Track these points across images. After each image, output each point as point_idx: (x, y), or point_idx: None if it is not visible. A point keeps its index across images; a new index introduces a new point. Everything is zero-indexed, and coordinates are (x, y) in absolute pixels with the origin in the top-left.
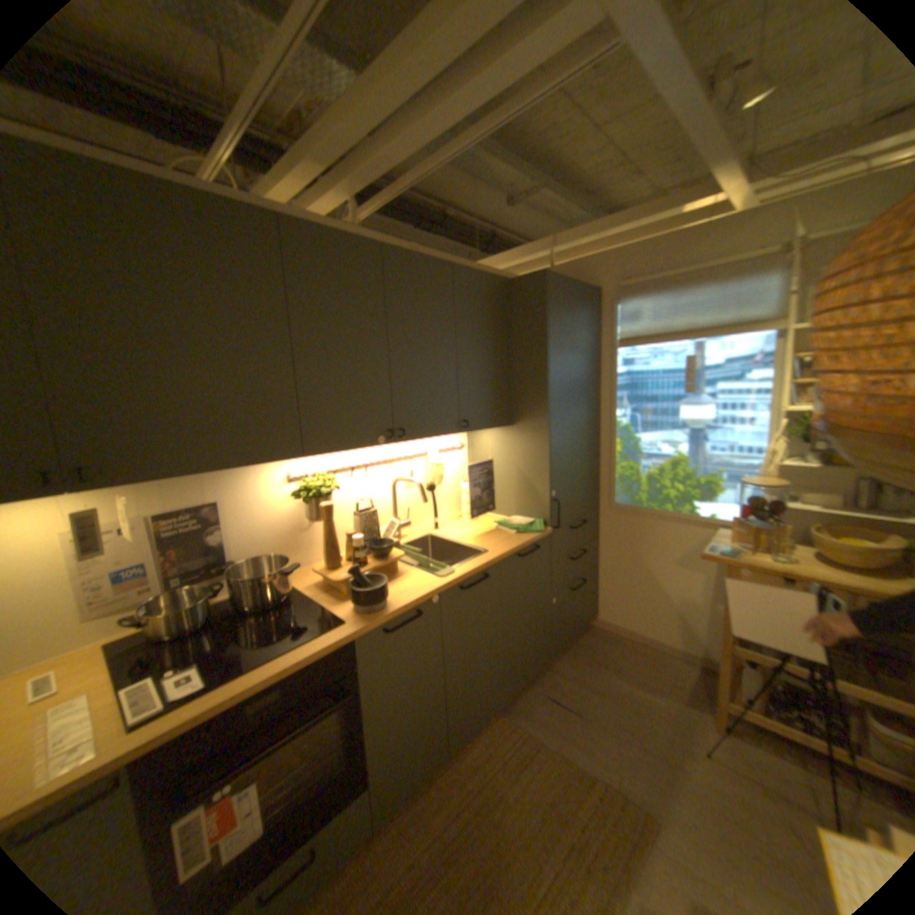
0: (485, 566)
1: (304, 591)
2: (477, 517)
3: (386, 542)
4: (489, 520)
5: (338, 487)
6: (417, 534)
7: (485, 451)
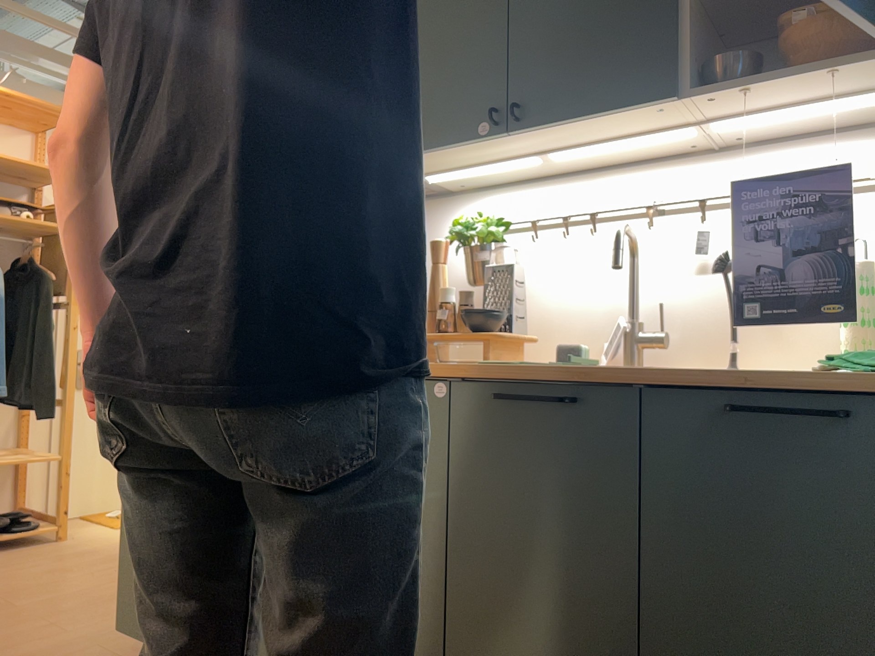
0: (573, 375)
1: None
2: None
3: (497, 313)
4: None
5: (496, 232)
6: None
7: None
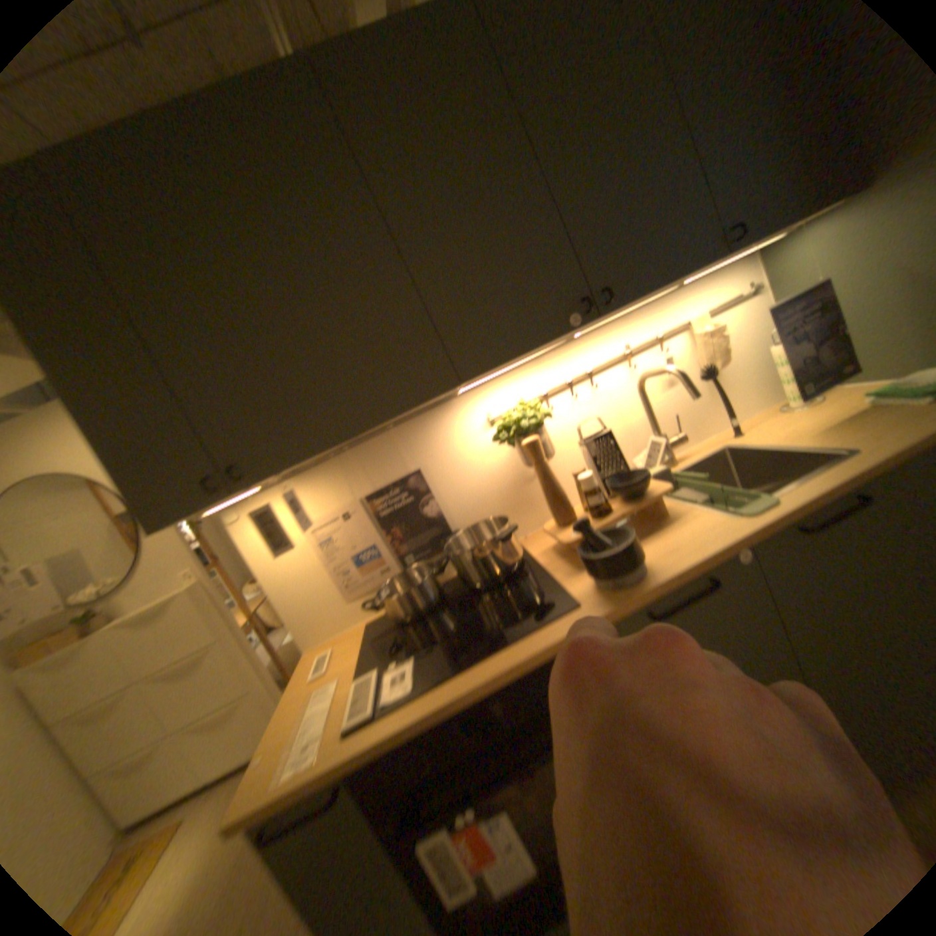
0: (858, 479)
1: (540, 554)
2: (824, 394)
3: (639, 472)
4: (855, 393)
5: (549, 411)
6: (705, 449)
7: (812, 272)
